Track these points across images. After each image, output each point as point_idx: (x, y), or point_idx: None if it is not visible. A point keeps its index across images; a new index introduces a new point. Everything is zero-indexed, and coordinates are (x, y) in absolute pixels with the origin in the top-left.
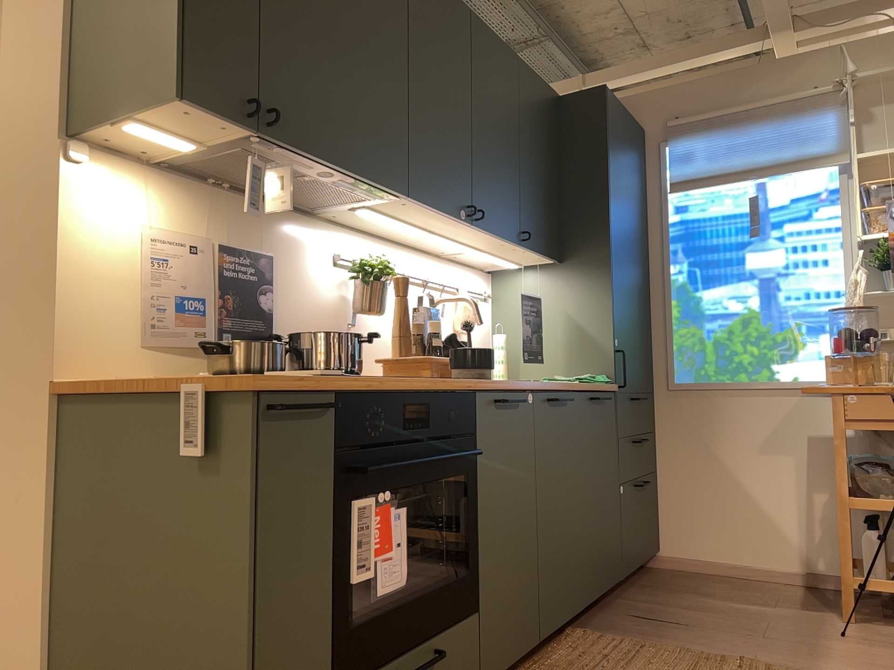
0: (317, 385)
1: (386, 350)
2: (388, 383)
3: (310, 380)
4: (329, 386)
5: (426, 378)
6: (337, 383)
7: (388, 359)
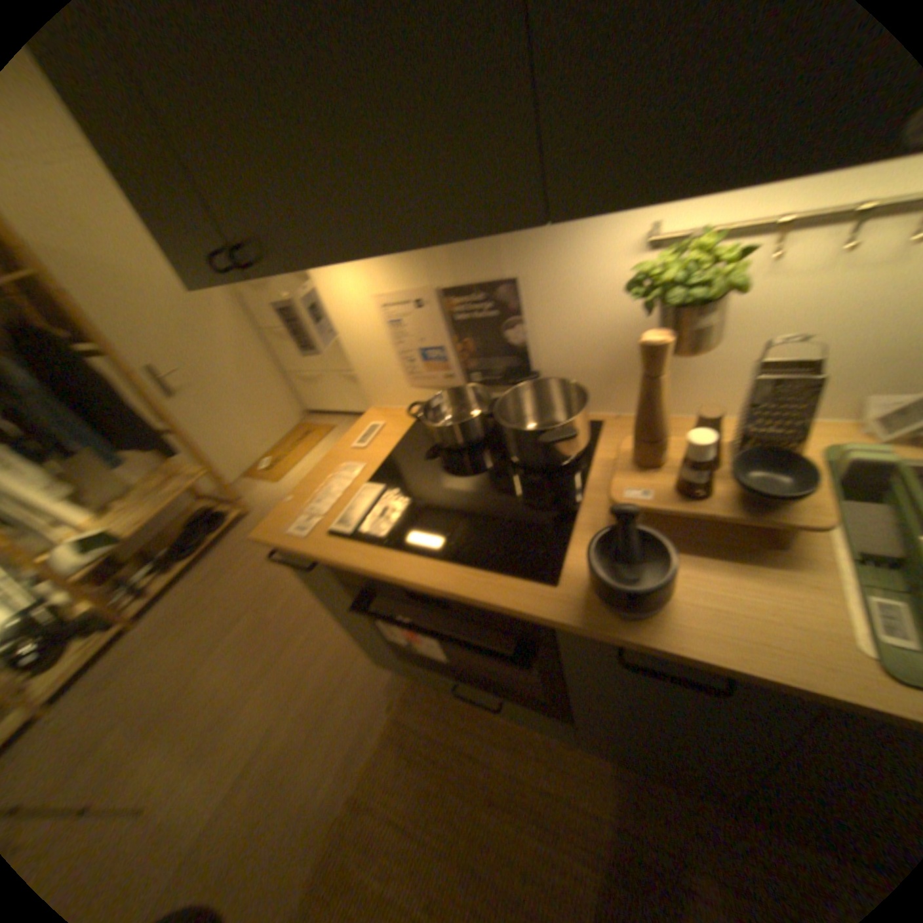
0: (298, 552)
1: (749, 391)
2: (385, 564)
3: (307, 541)
4: (318, 551)
5: (478, 565)
6: (310, 557)
7: (618, 455)
